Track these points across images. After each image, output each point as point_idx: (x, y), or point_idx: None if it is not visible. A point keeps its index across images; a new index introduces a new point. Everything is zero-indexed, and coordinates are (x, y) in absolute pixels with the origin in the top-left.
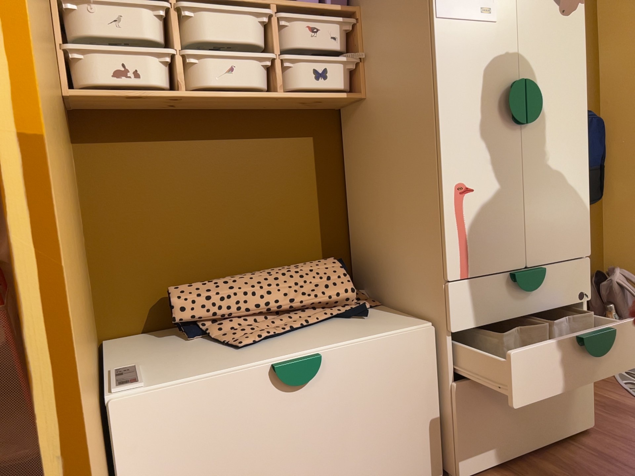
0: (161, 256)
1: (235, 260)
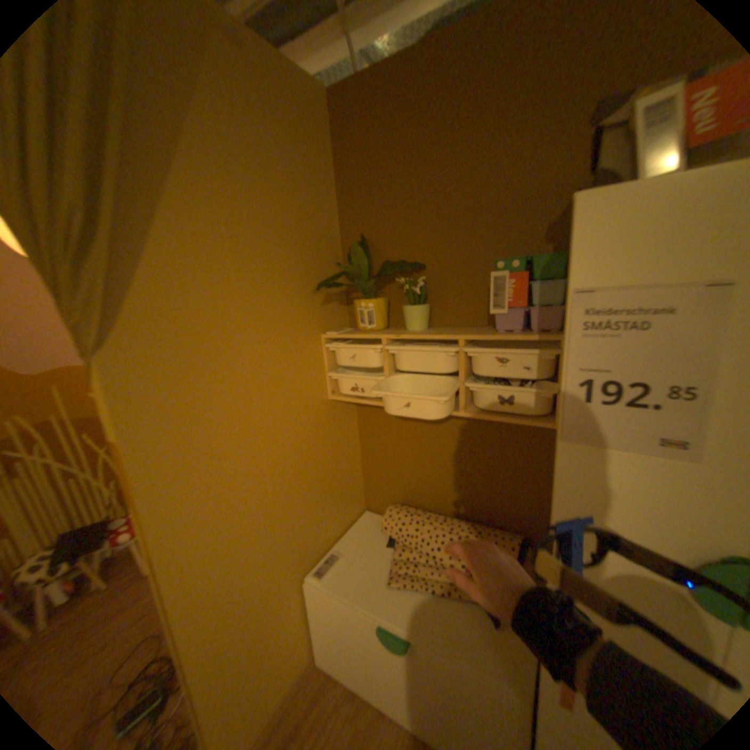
0: (397, 479)
1: (444, 500)
